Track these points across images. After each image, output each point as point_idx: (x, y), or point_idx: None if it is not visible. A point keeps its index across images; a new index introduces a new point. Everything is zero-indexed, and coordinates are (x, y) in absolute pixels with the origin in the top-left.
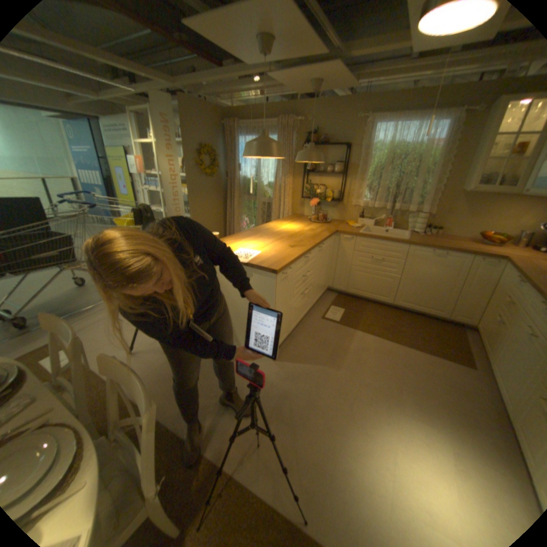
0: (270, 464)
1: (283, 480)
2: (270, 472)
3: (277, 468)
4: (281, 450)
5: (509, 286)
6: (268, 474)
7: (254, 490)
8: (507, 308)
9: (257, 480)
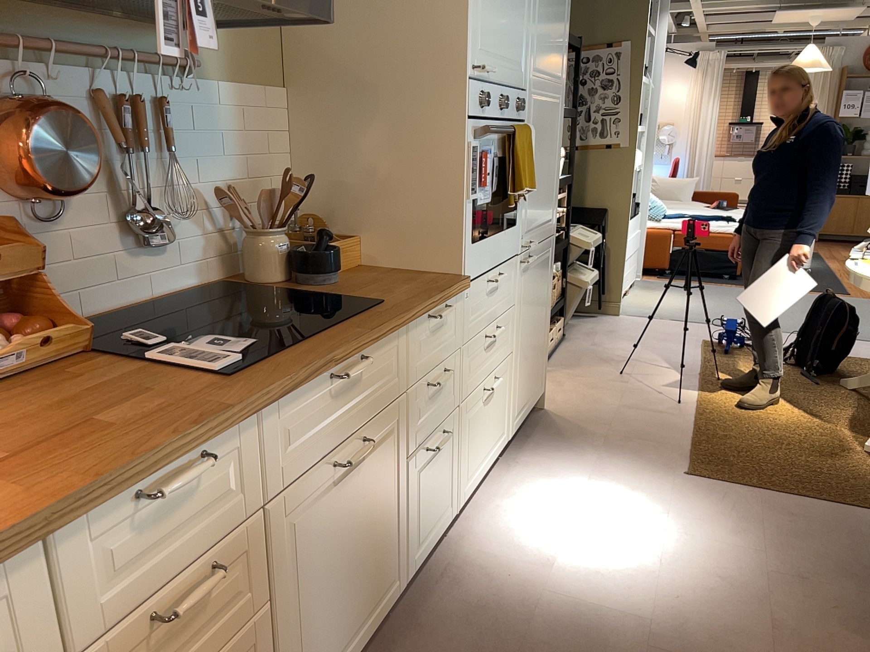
0: (867, 533)
1: (831, 522)
2: (857, 526)
3: (851, 531)
4: (865, 548)
5: (76, 636)
6: (860, 525)
7: (862, 512)
8: (175, 650)
9: (868, 519)
